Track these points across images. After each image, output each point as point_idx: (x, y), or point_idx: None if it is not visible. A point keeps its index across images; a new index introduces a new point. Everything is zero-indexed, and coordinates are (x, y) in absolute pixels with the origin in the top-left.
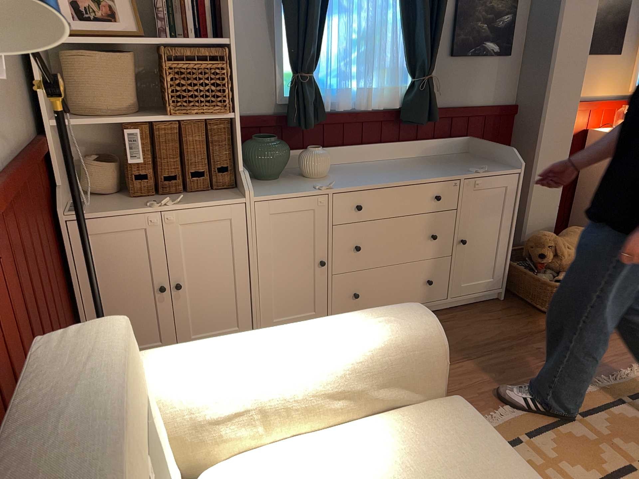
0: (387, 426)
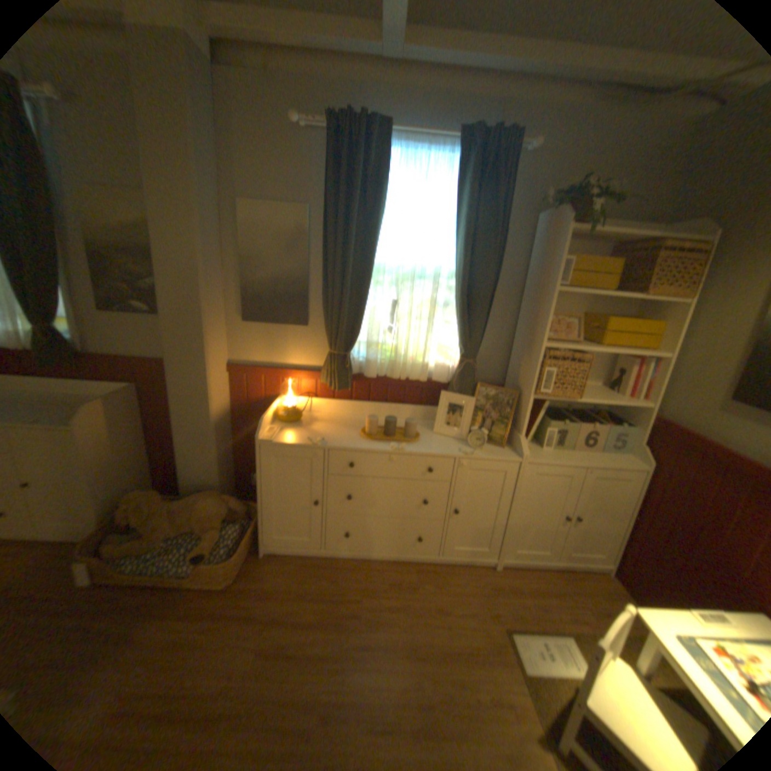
0: None
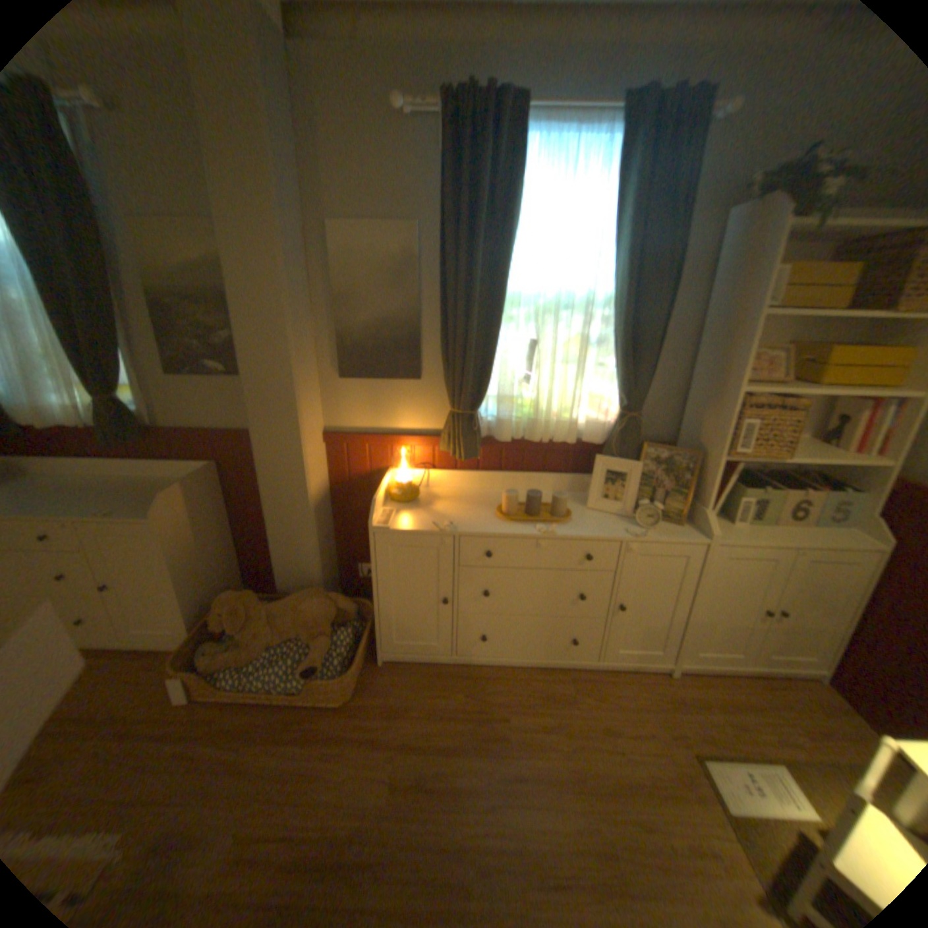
0: None
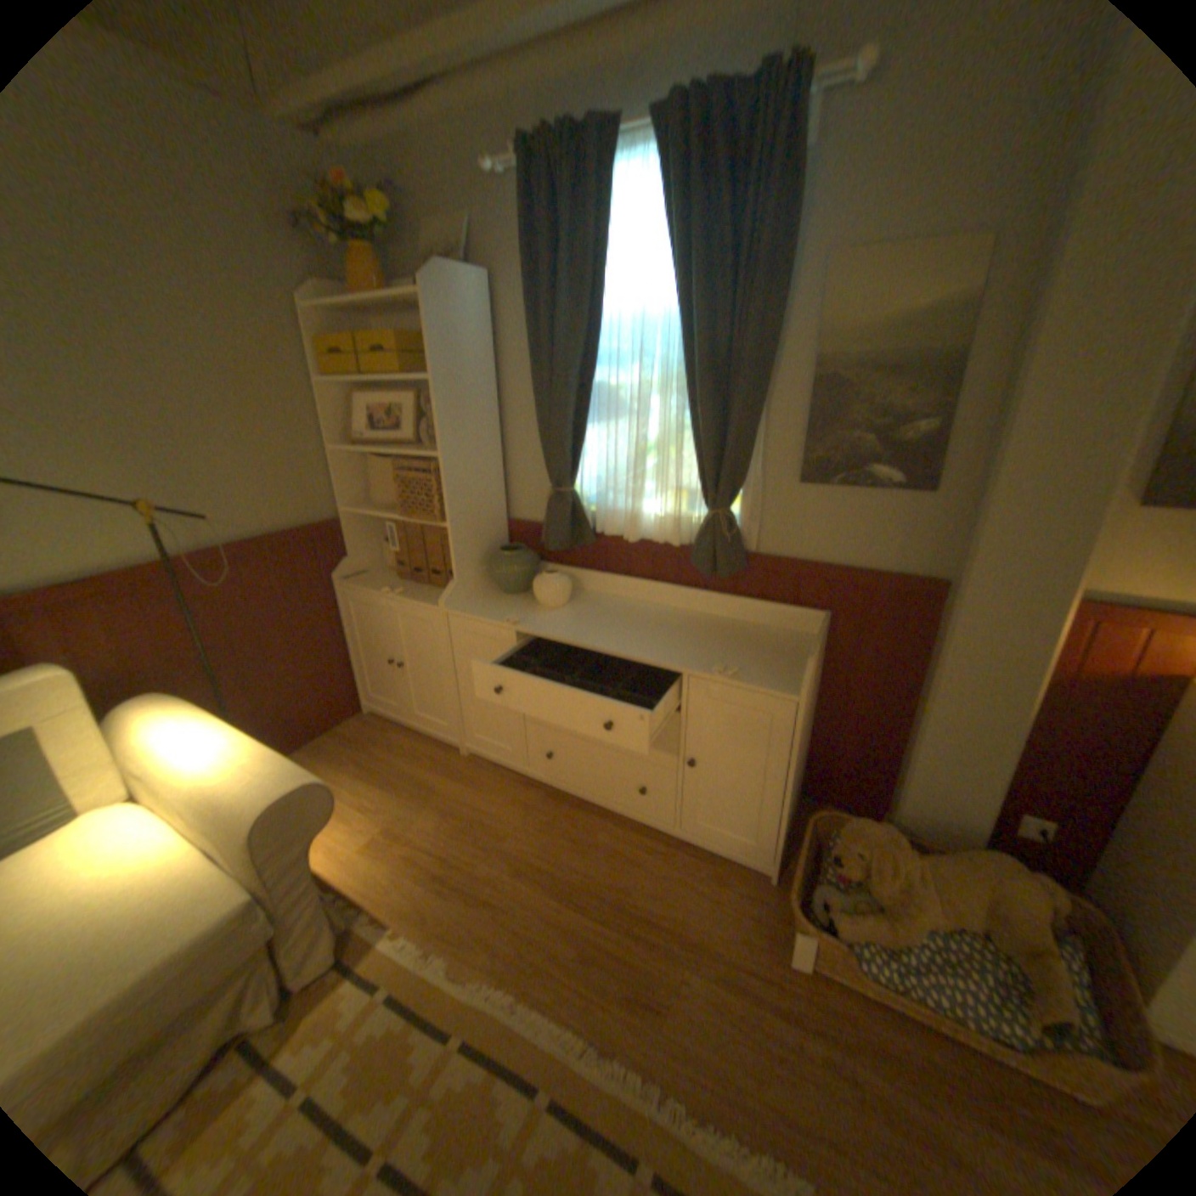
0: (179, 869)
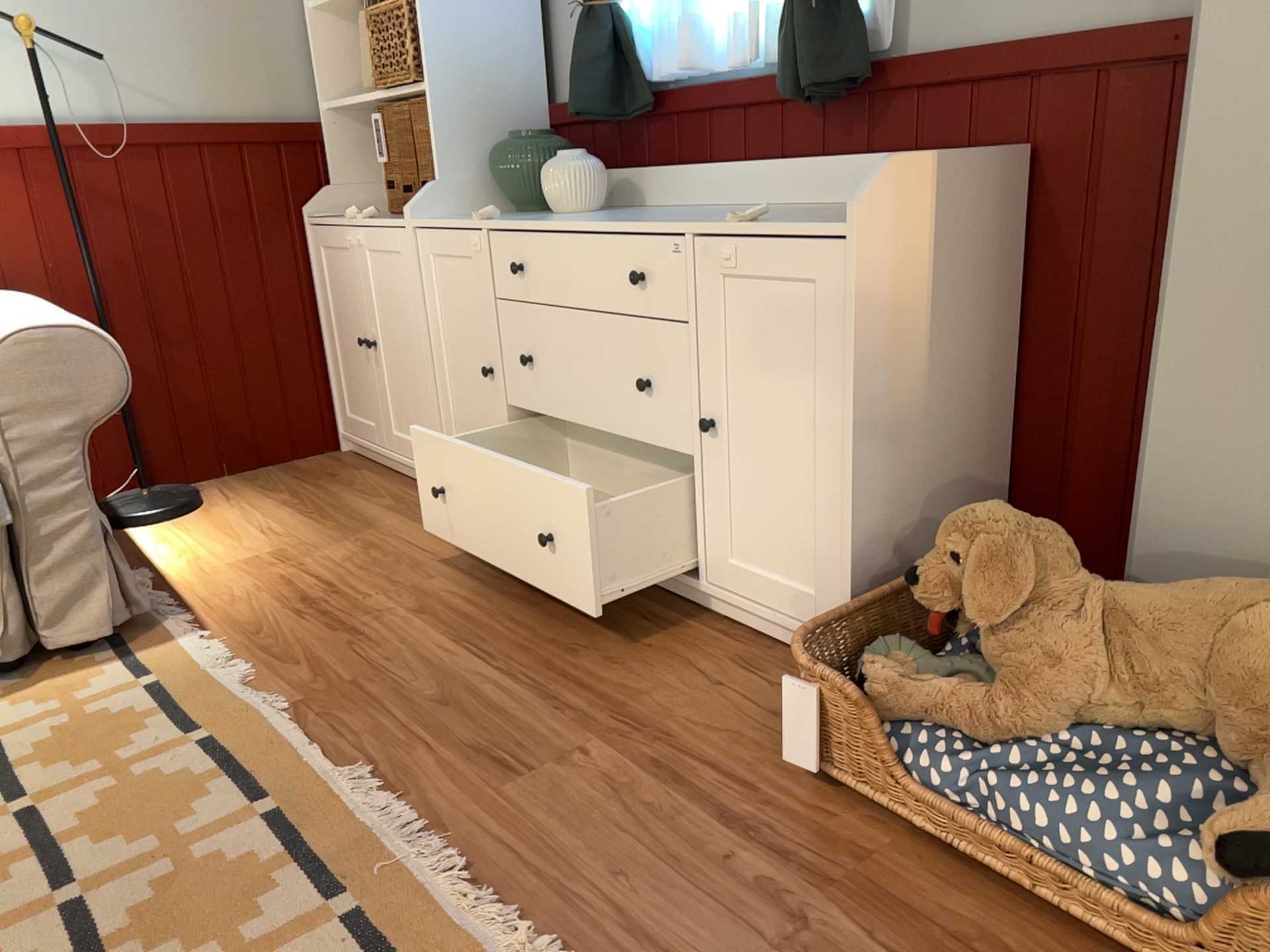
0: None
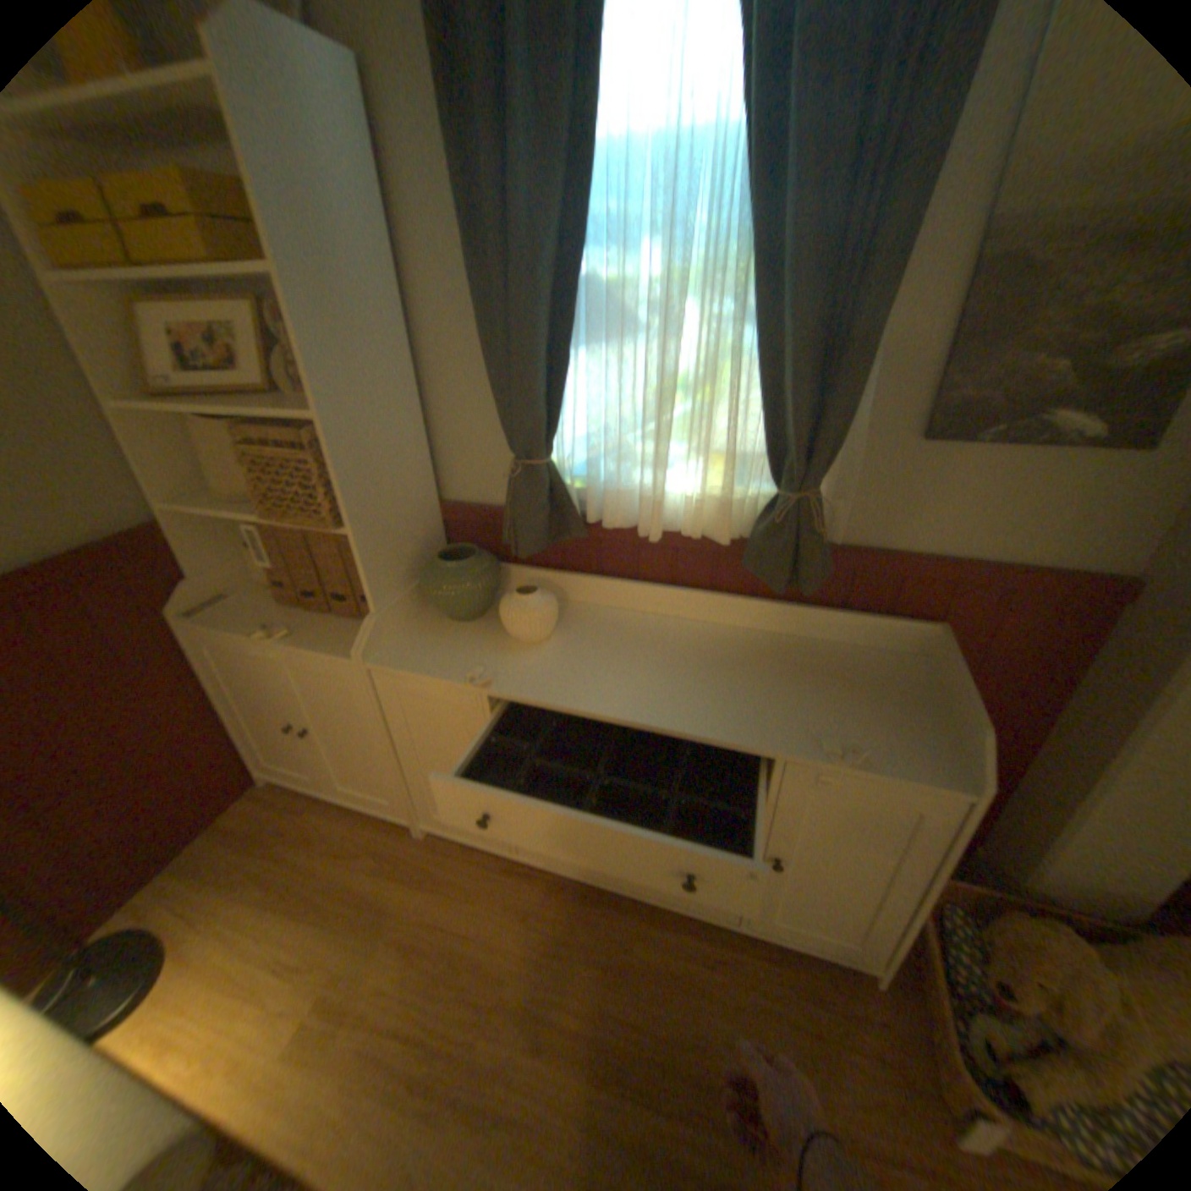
0: None
